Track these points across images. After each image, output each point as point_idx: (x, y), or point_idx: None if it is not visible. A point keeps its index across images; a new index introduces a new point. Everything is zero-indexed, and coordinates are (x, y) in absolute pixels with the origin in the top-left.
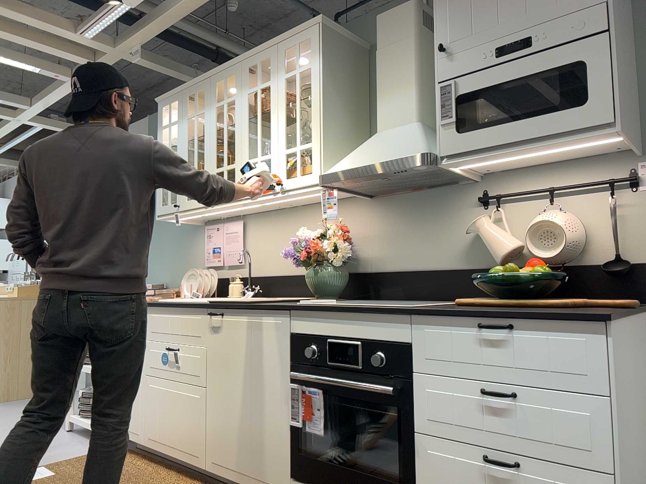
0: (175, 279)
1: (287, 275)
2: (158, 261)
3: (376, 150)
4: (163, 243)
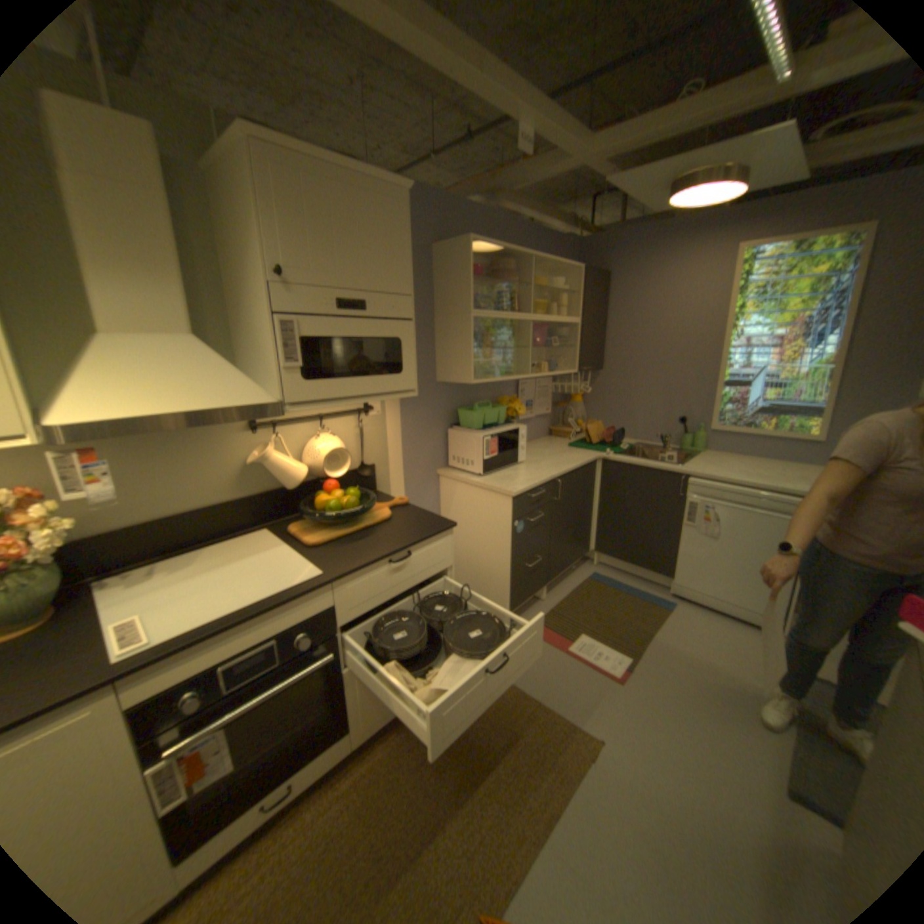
0: None
1: None
2: None
3: (162, 380)
4: None
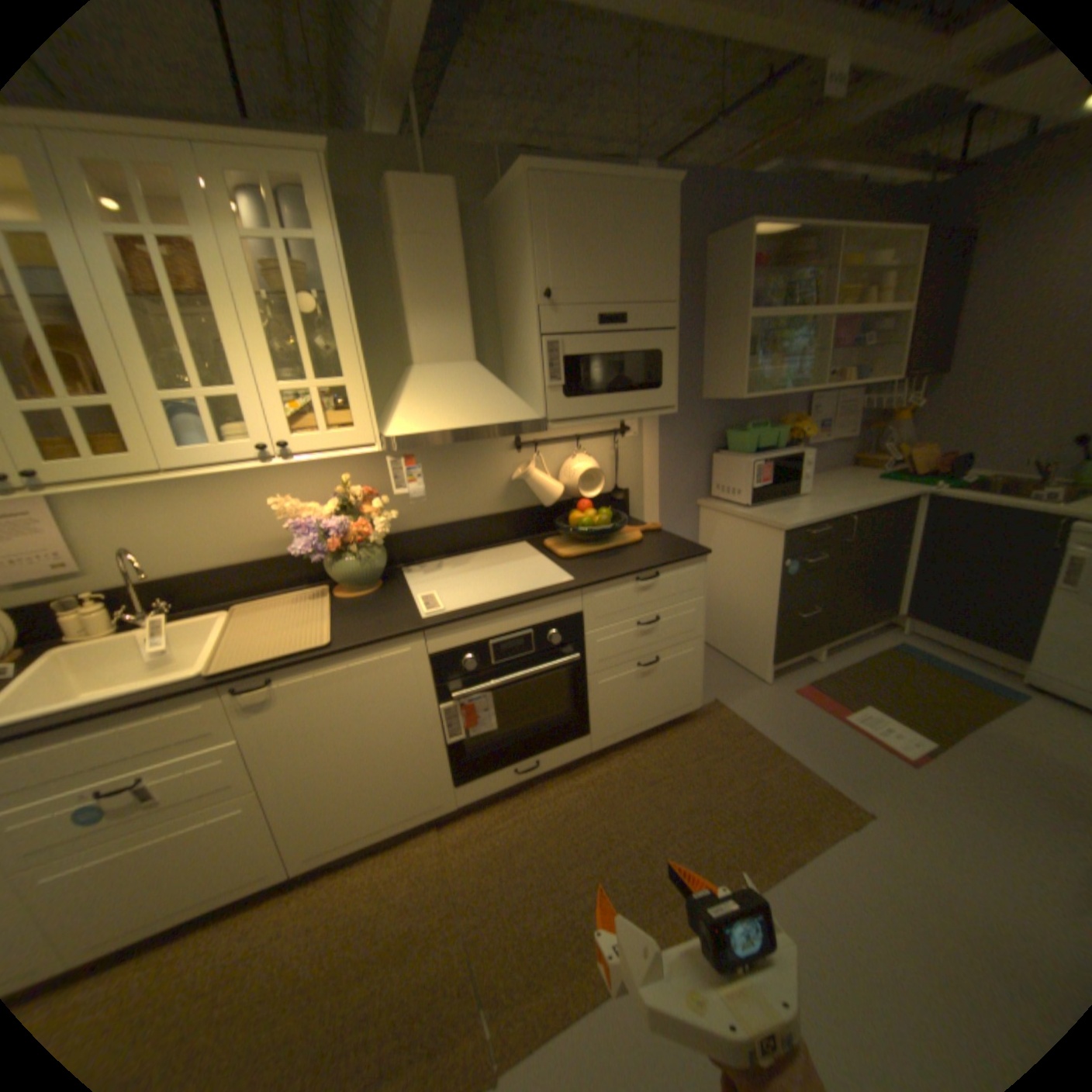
0: None
1: (224, 568)
2: None
3: (456, 402)
4: None
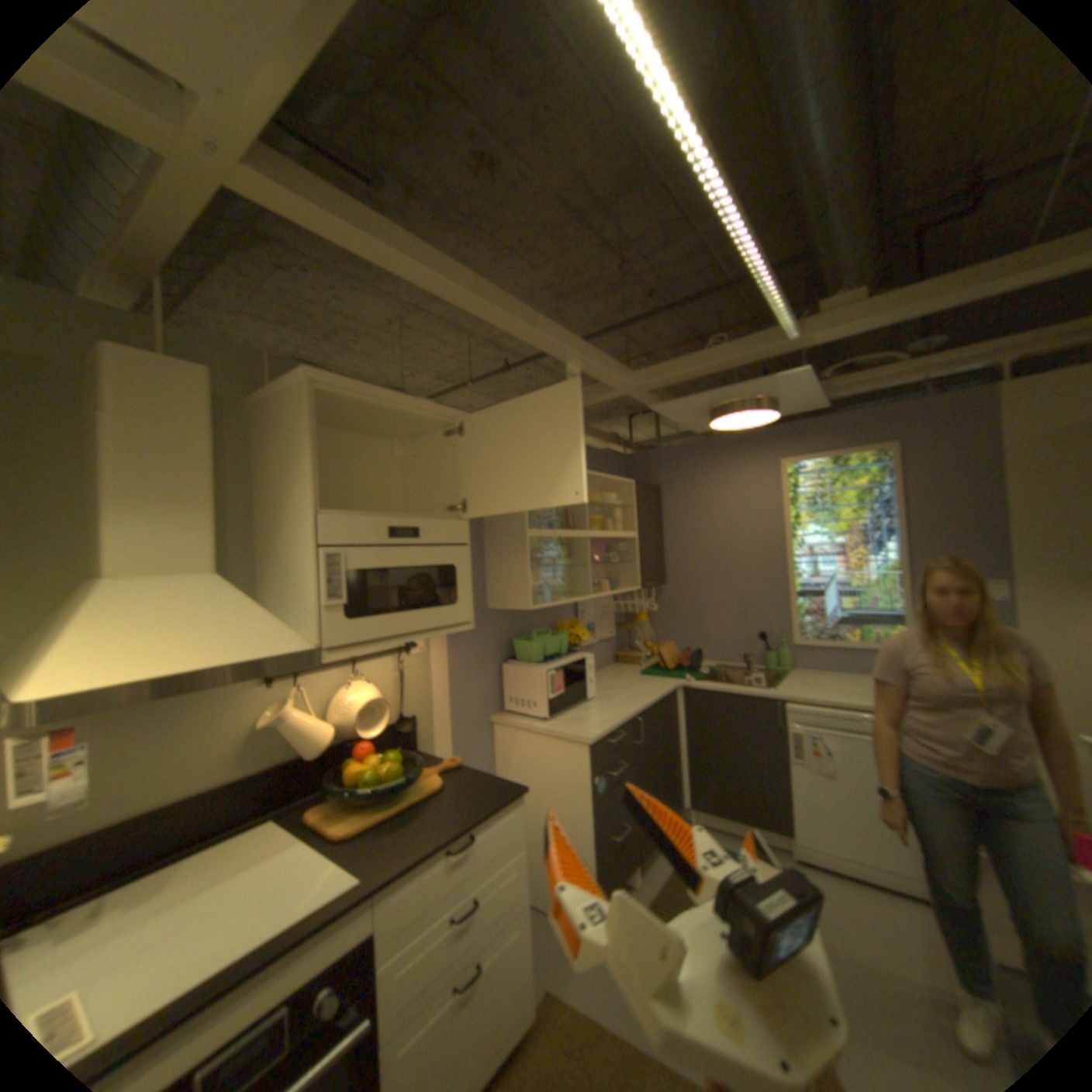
0: None
1: None
2: None
3: (180, 632)
4: None
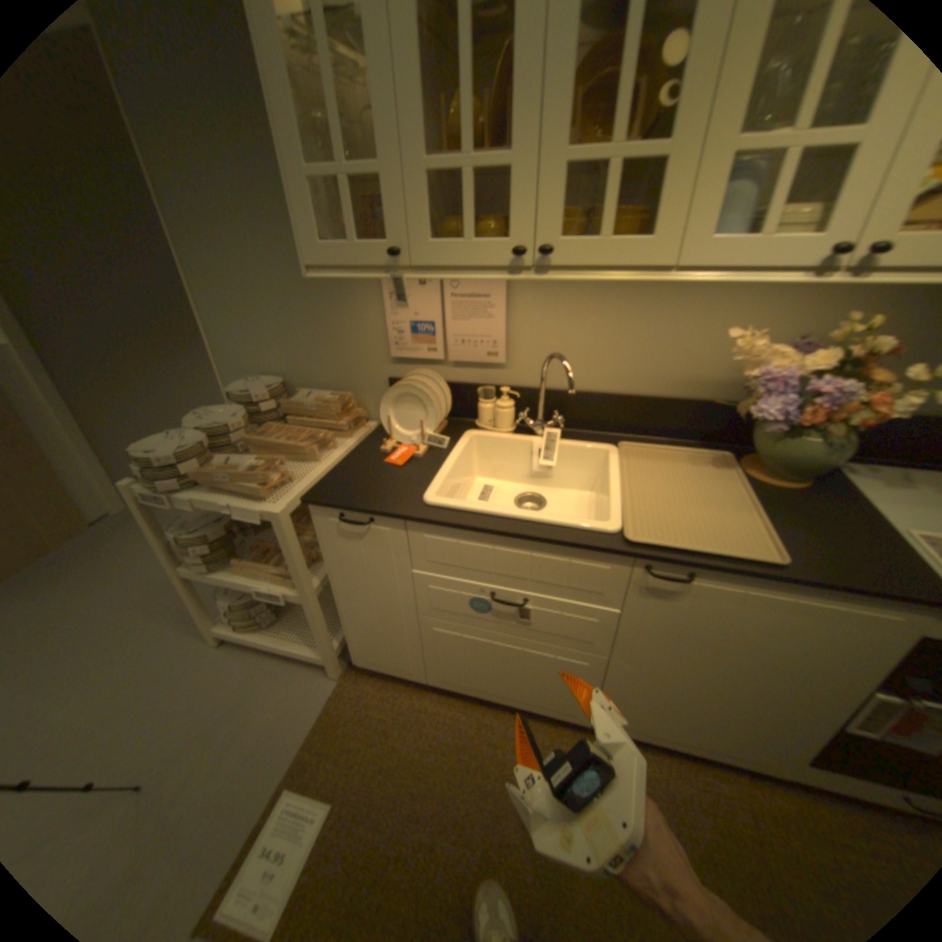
0: (303, 369)
1: (624, 395)
2: (242, 330)
3: None
4: (245, 291)
